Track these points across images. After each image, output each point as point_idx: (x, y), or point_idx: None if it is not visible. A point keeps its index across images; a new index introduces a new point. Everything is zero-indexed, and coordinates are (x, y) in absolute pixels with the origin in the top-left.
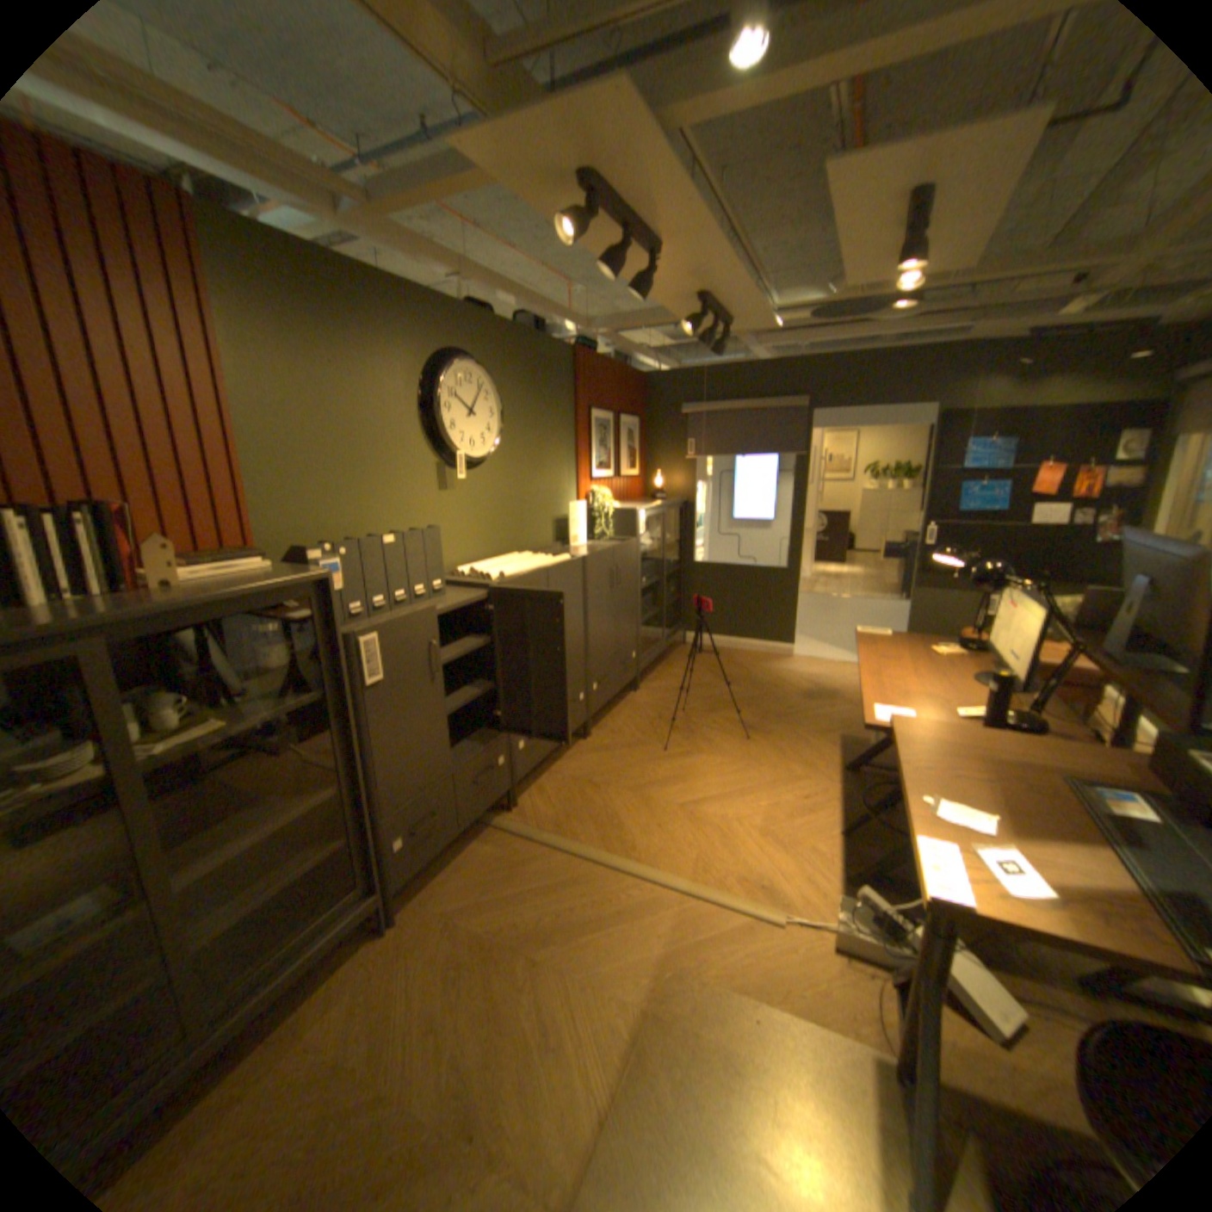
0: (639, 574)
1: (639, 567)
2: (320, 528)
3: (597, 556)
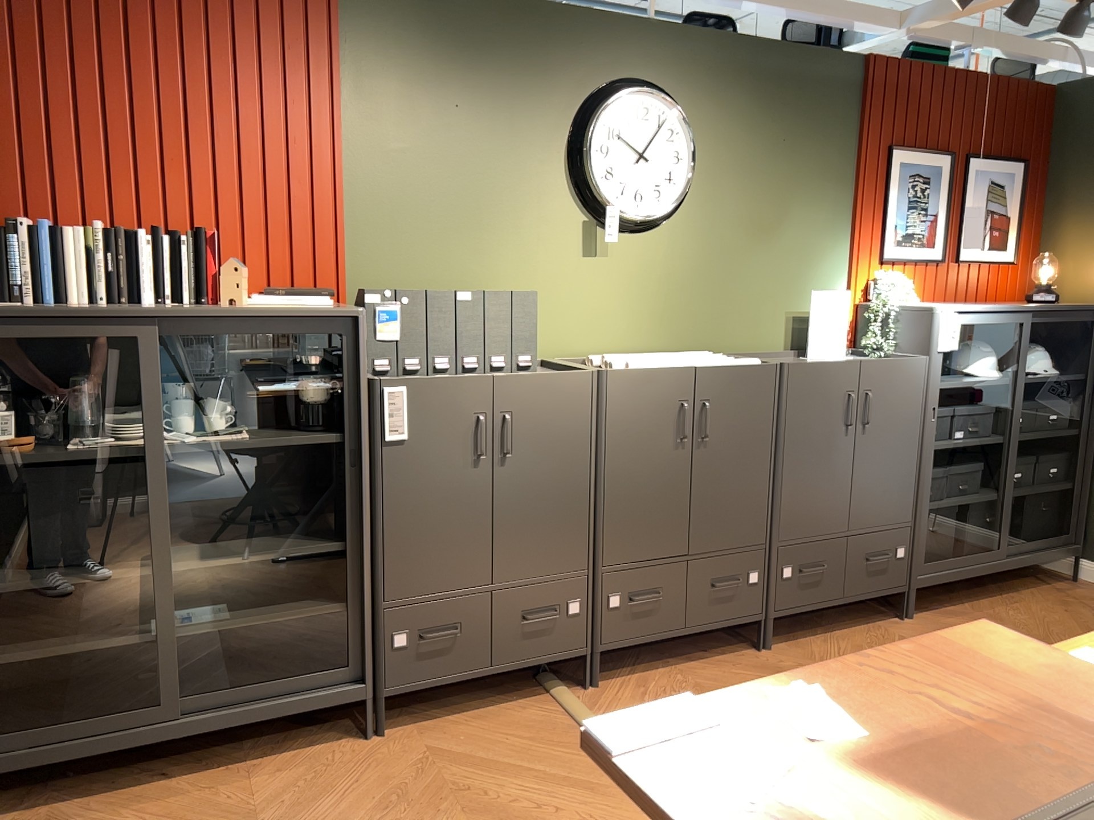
0: (934, 418)
1: (935, 407)
2: (419, 282)
3: (815, 367)
